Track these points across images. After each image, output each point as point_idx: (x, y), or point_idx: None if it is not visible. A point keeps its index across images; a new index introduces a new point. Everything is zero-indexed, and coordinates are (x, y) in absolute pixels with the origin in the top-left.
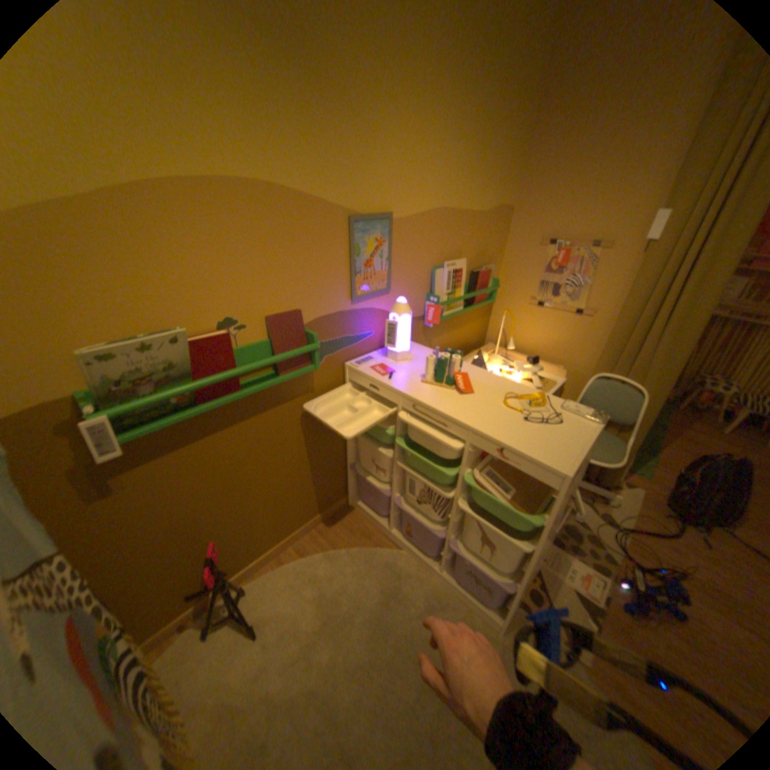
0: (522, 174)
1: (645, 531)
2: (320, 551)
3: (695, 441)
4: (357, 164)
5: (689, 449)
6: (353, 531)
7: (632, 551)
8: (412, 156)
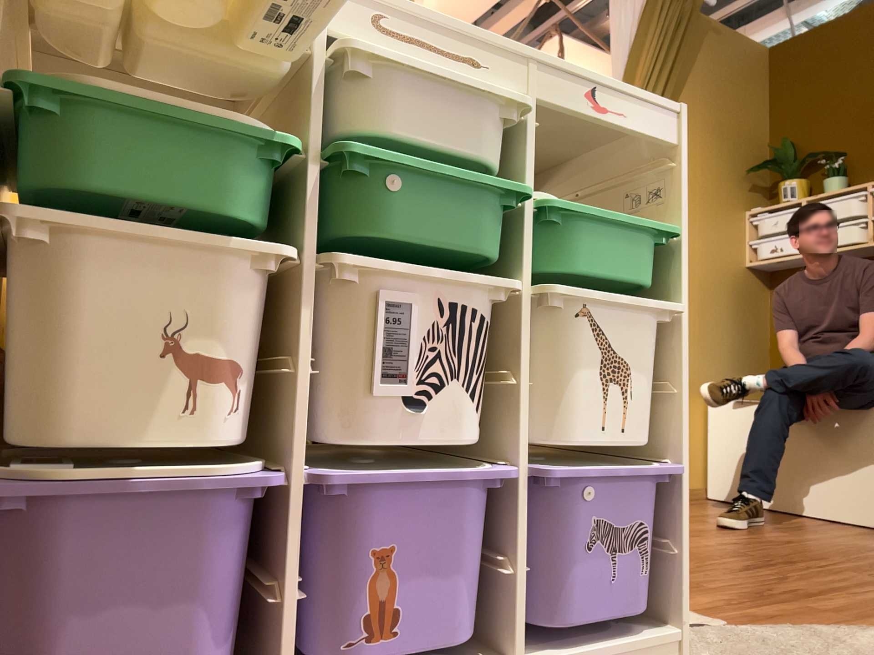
0: None
1: None
2: None
3: None
4: None
5: None
6: None
7: None
8: None
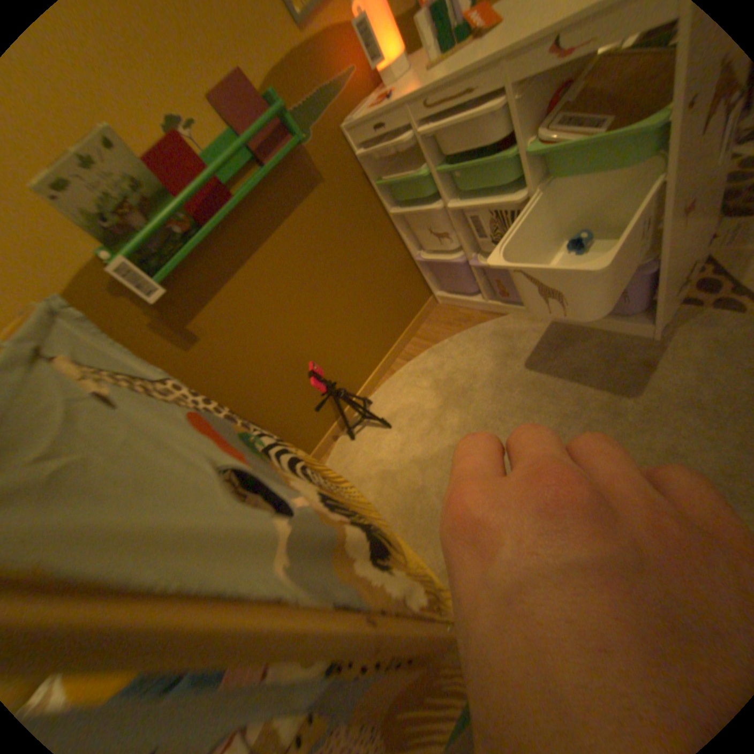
0: None
1: None
2: (424, 350)
3: None
4: None
5: None
6: (451, 322)
7: None
8: None
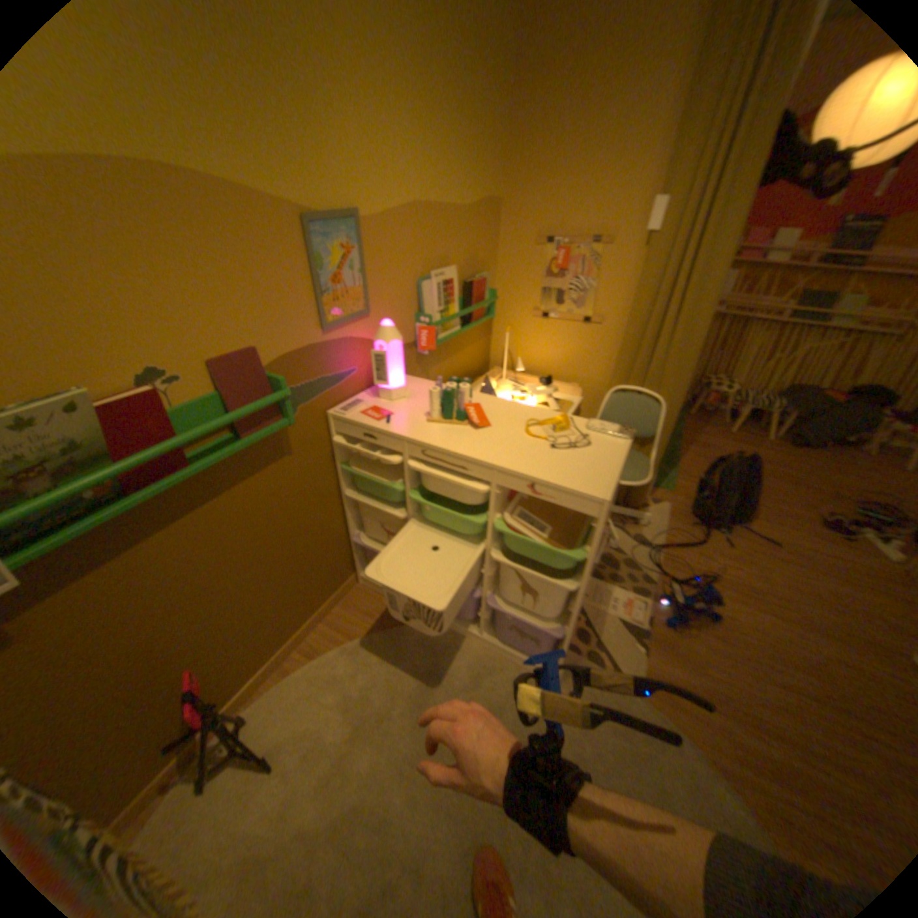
0: (507, 158)
1: (675, 544)
2: (335, 647)
3: (707, 445)
4: (302, 141)
5: (704, 453)
6: (371, 615)
7: (666, 566)
8: (373, 131)
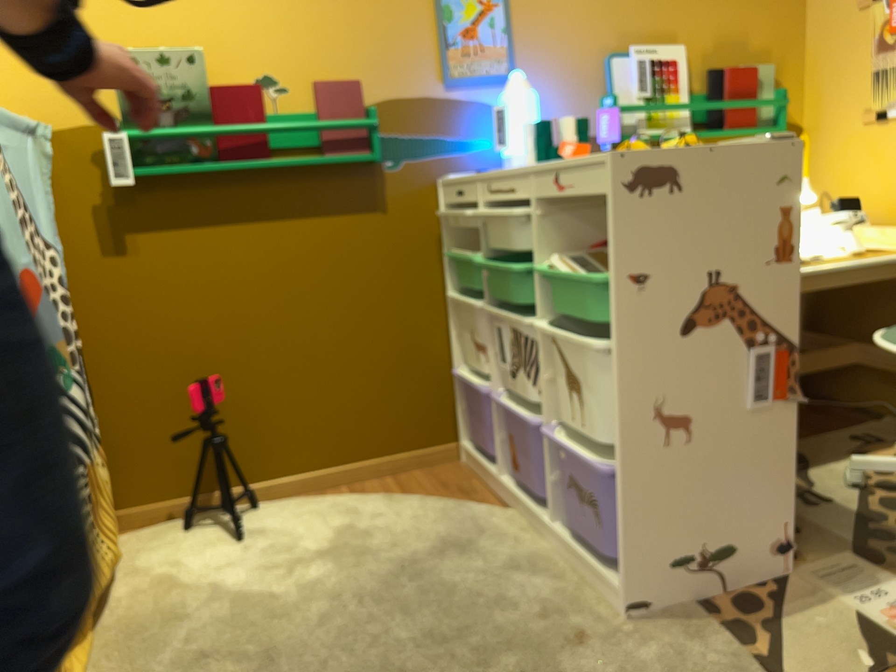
0: None
1: None
2: (382, 493)
3: None
4: None
5: None
6: (446, 485)
7: None
8: None
